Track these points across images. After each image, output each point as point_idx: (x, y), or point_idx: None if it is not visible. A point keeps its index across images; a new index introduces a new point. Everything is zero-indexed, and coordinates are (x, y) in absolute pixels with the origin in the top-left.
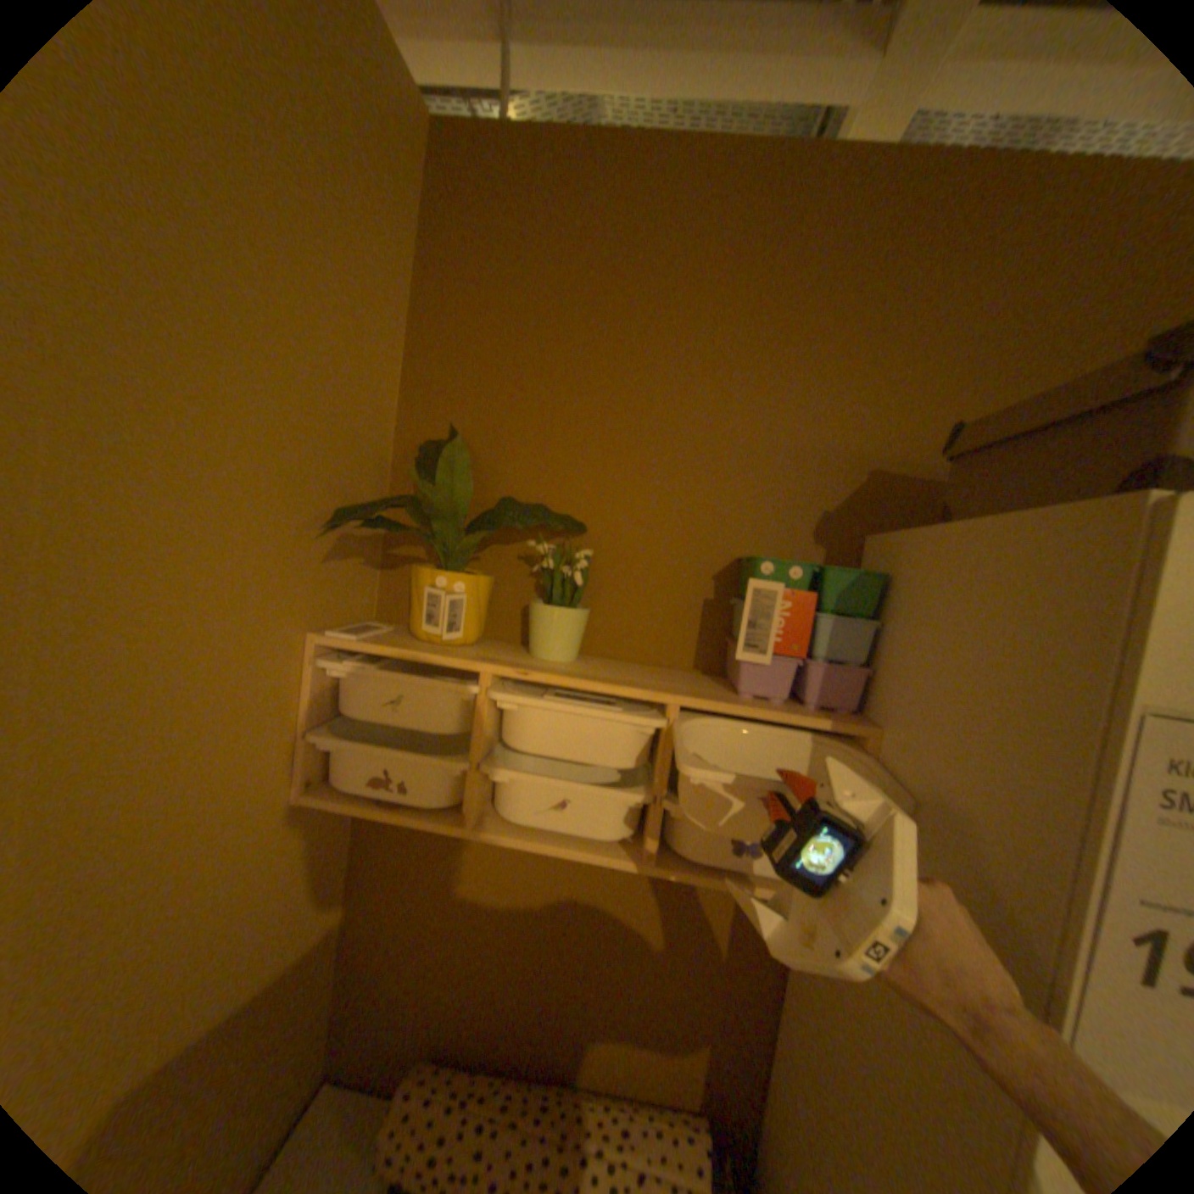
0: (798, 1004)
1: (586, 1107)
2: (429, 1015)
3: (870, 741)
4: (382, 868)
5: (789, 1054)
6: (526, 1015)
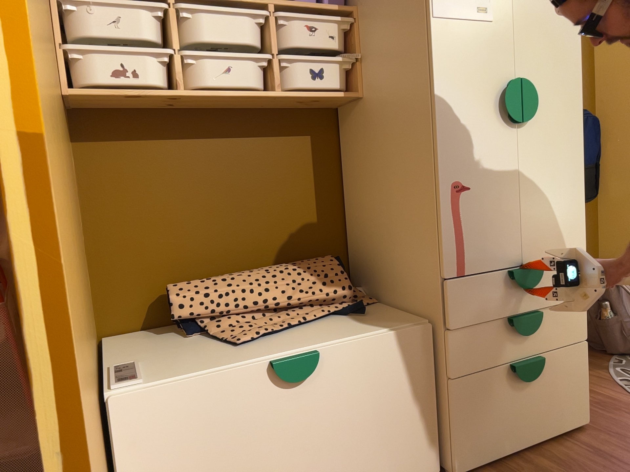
0: (351, 178)
1: (270, 266)
2: (162, 268)
3: (353, 12)
4: (104, 183)
5: (353, 204)
6: (221, 245)
